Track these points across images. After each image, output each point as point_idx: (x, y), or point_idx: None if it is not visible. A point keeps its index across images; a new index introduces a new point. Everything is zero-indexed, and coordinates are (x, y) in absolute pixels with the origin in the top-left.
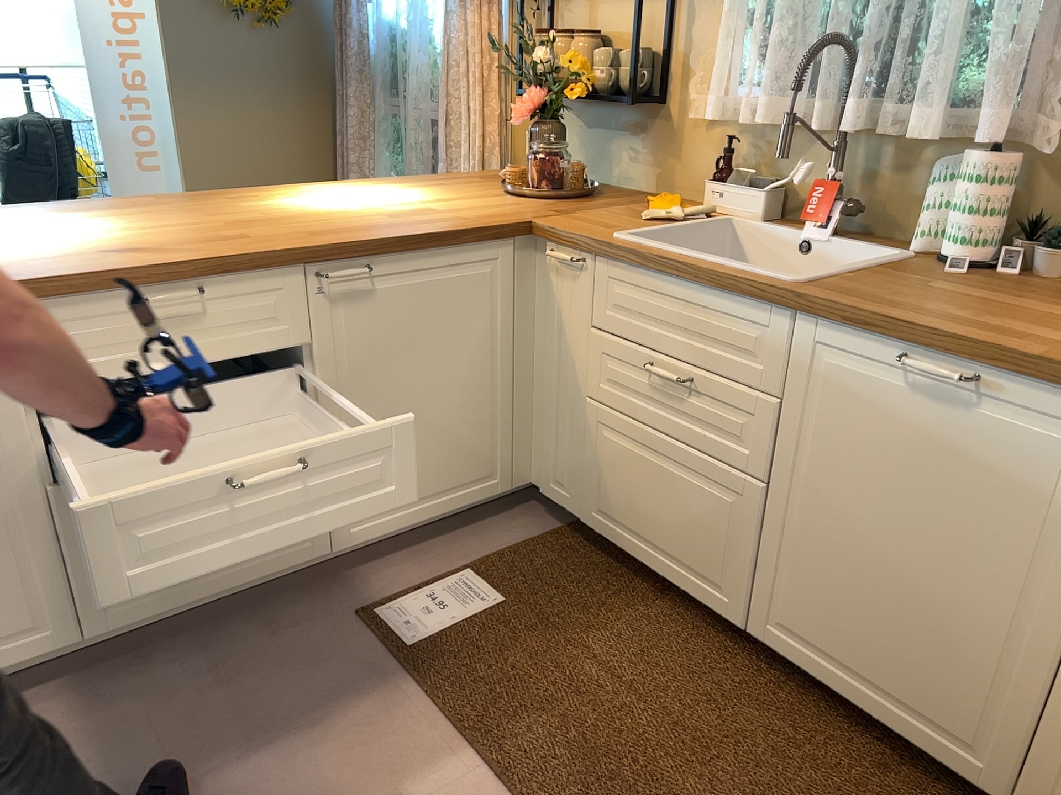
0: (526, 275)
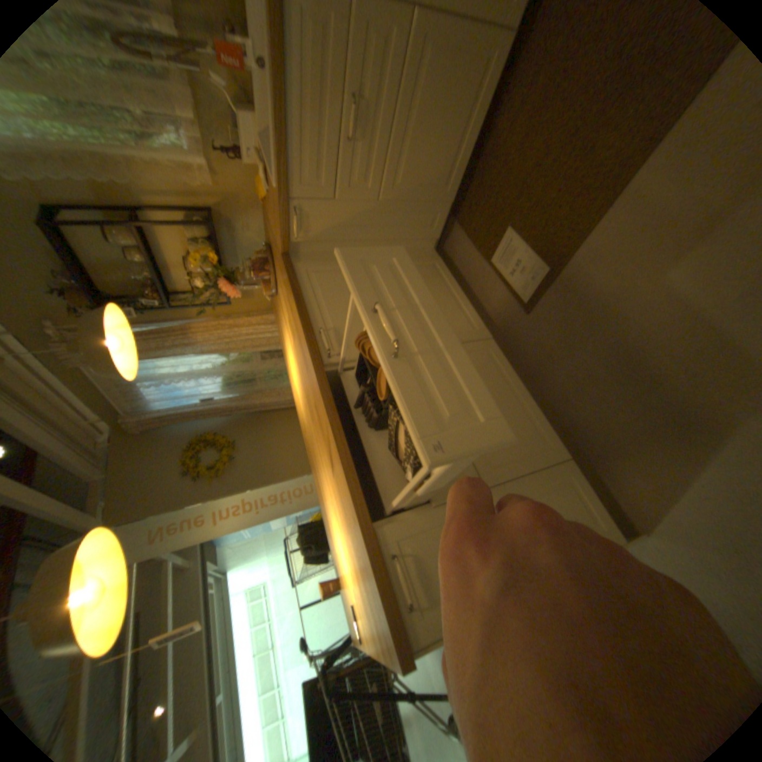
0: (316, 255)
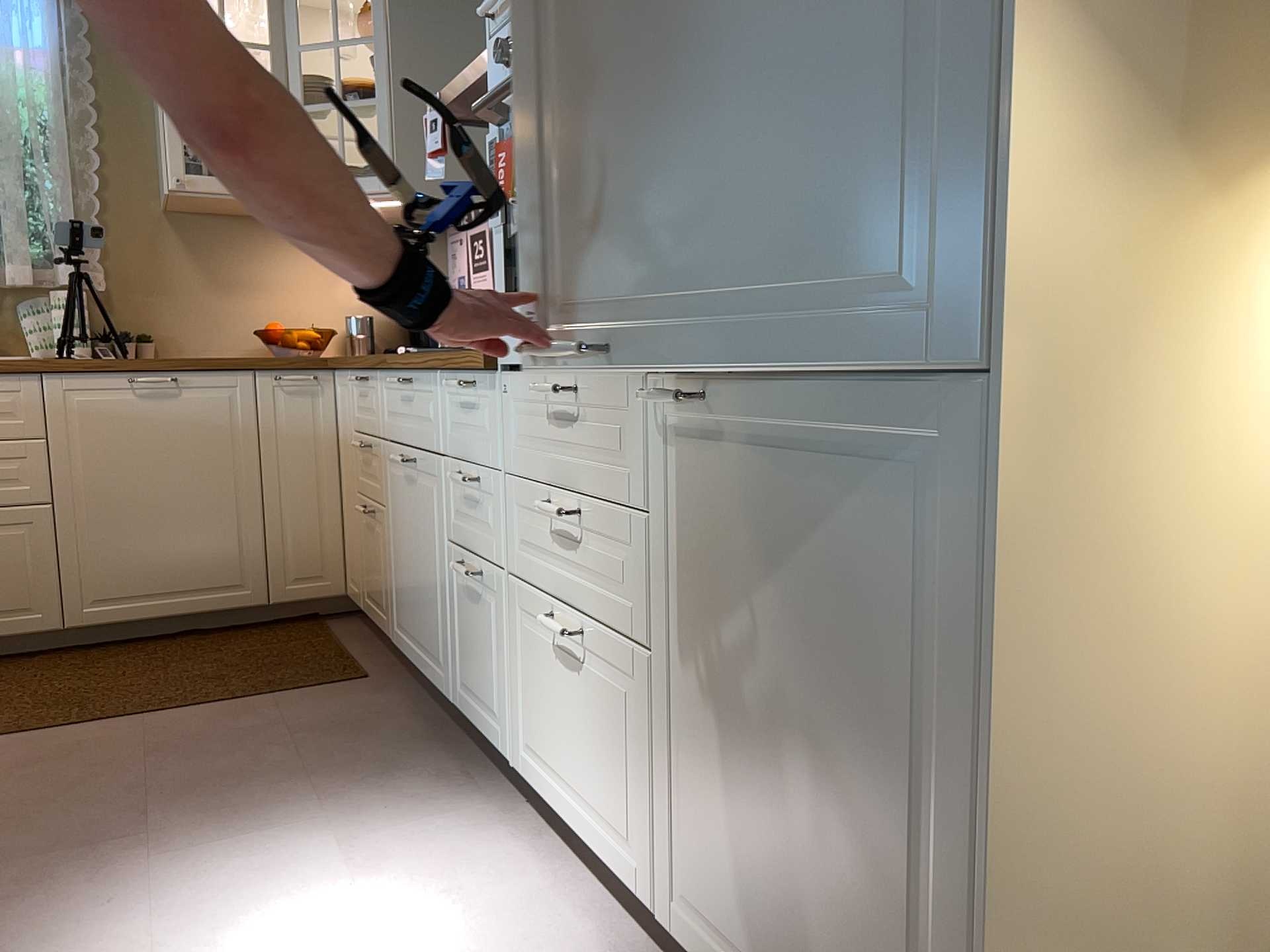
0: None
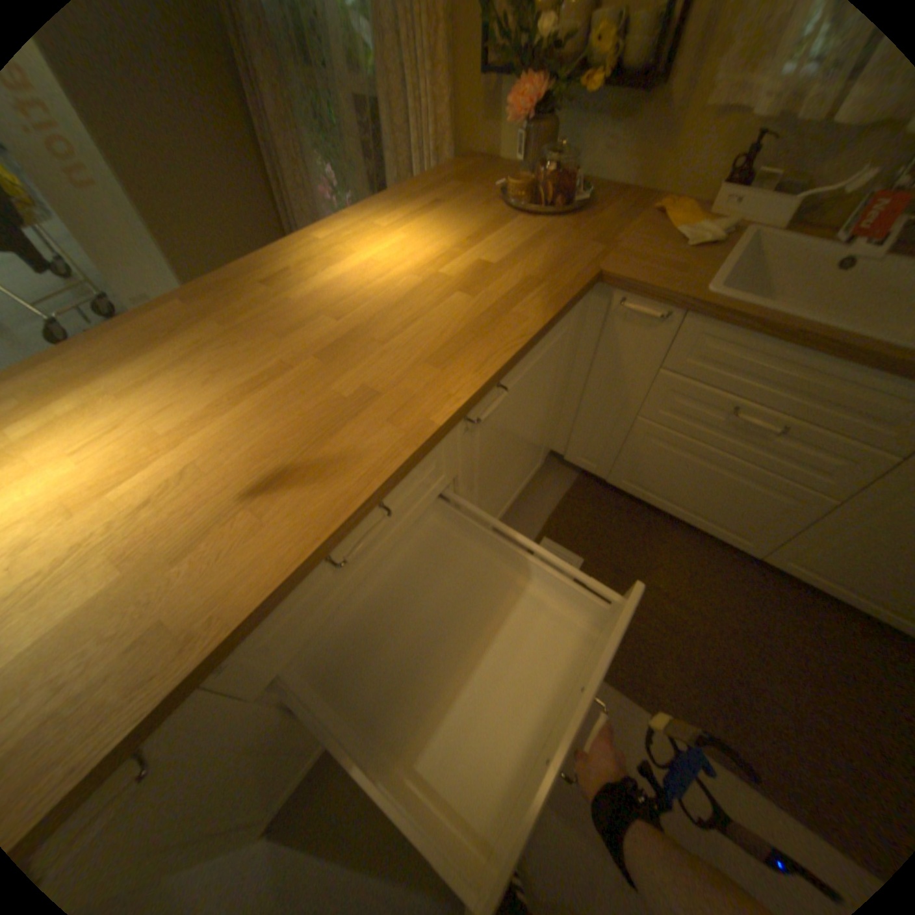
0: (582, 317)
